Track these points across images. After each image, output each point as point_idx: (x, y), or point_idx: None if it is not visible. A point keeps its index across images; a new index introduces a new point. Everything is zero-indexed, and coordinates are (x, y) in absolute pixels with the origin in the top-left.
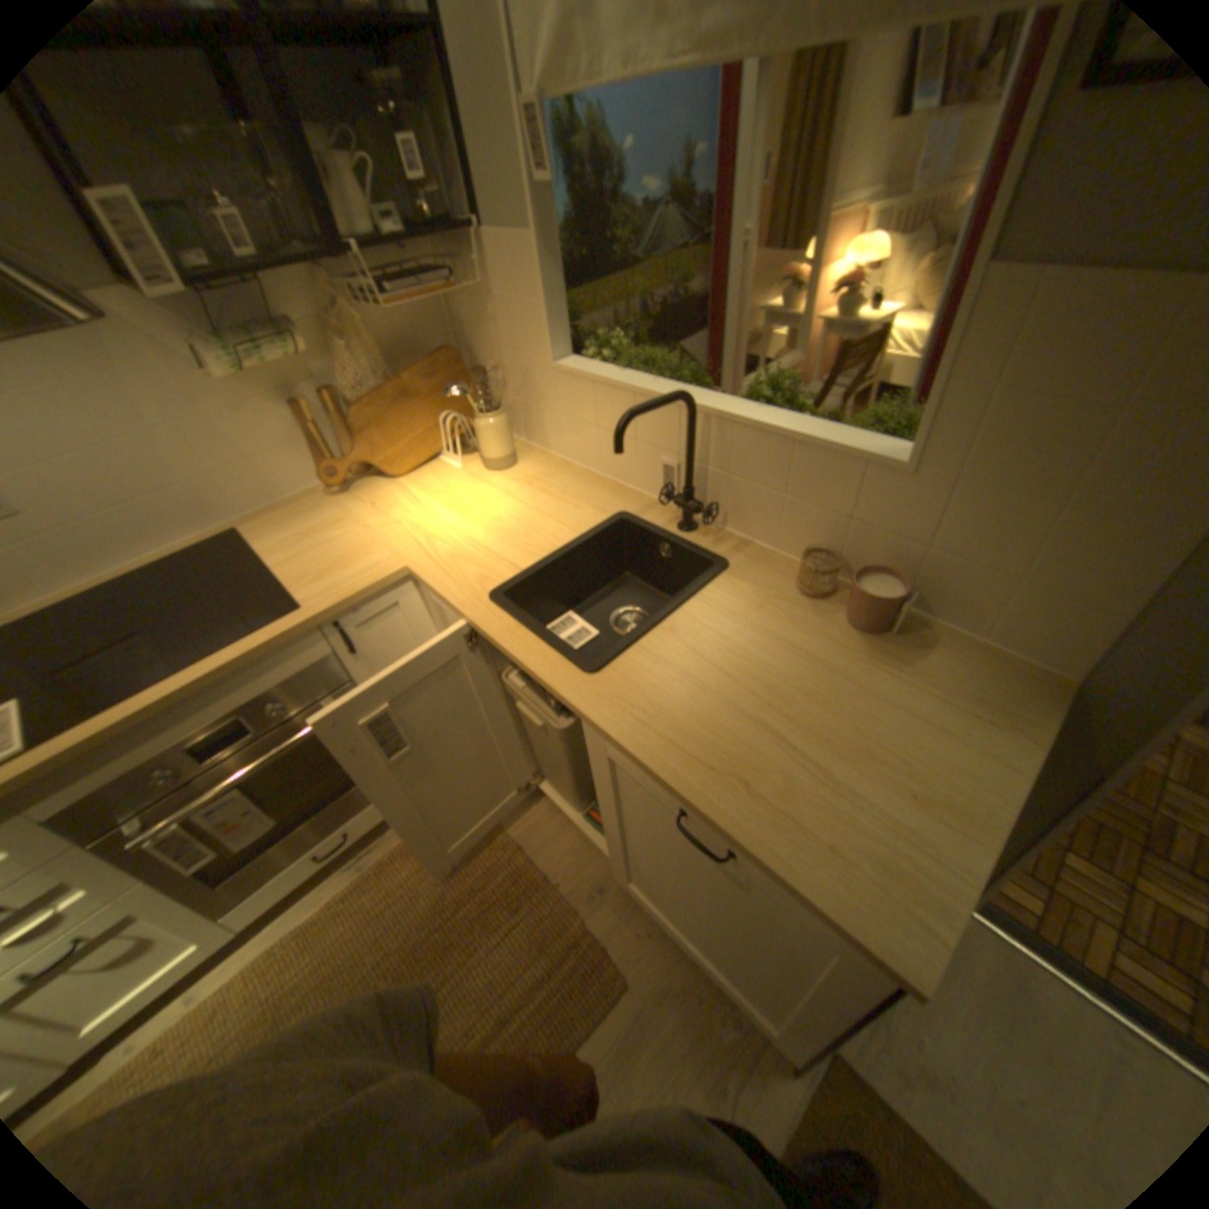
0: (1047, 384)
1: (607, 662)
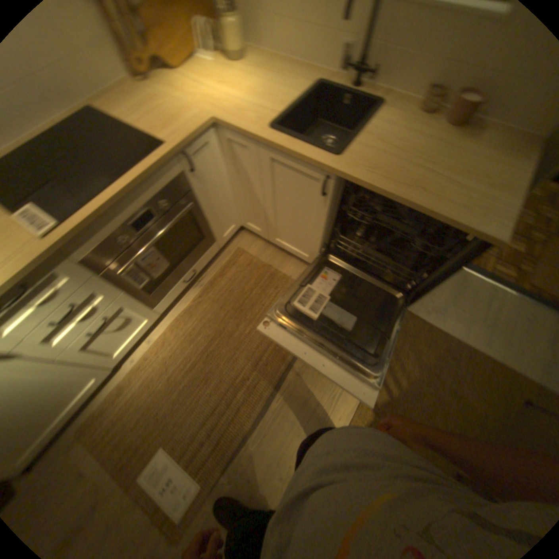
0: None
1: (346, 150)
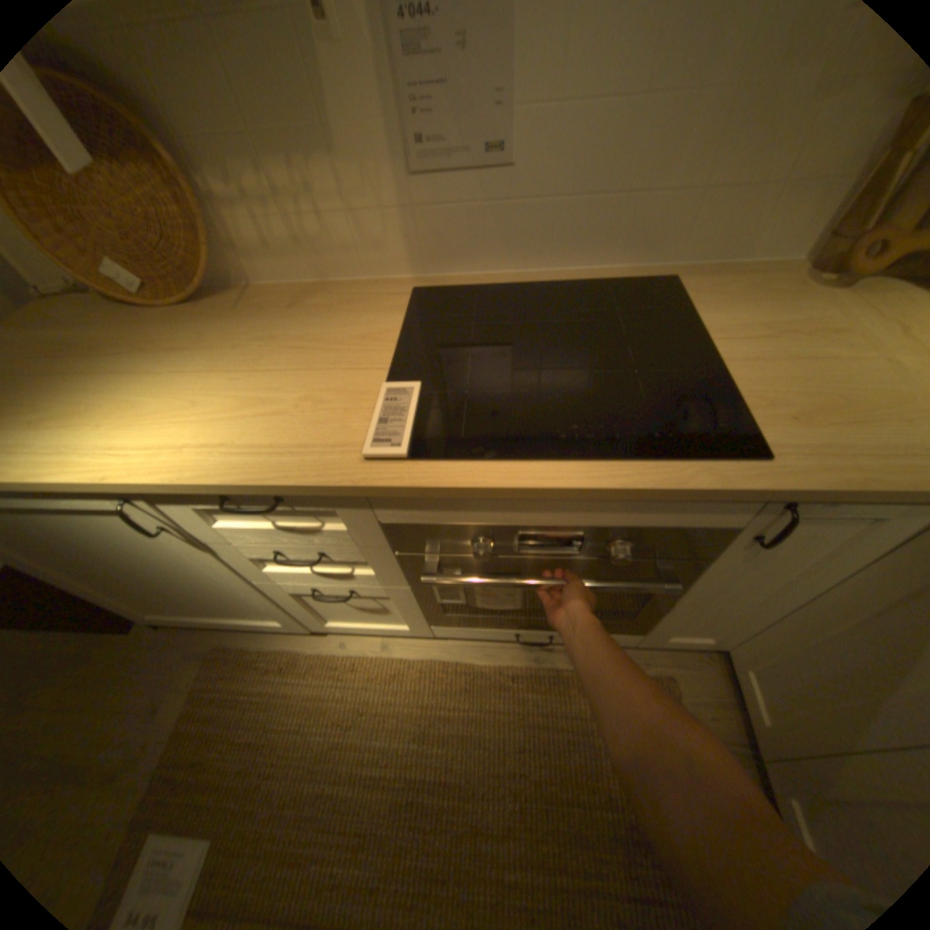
0: None
1: None
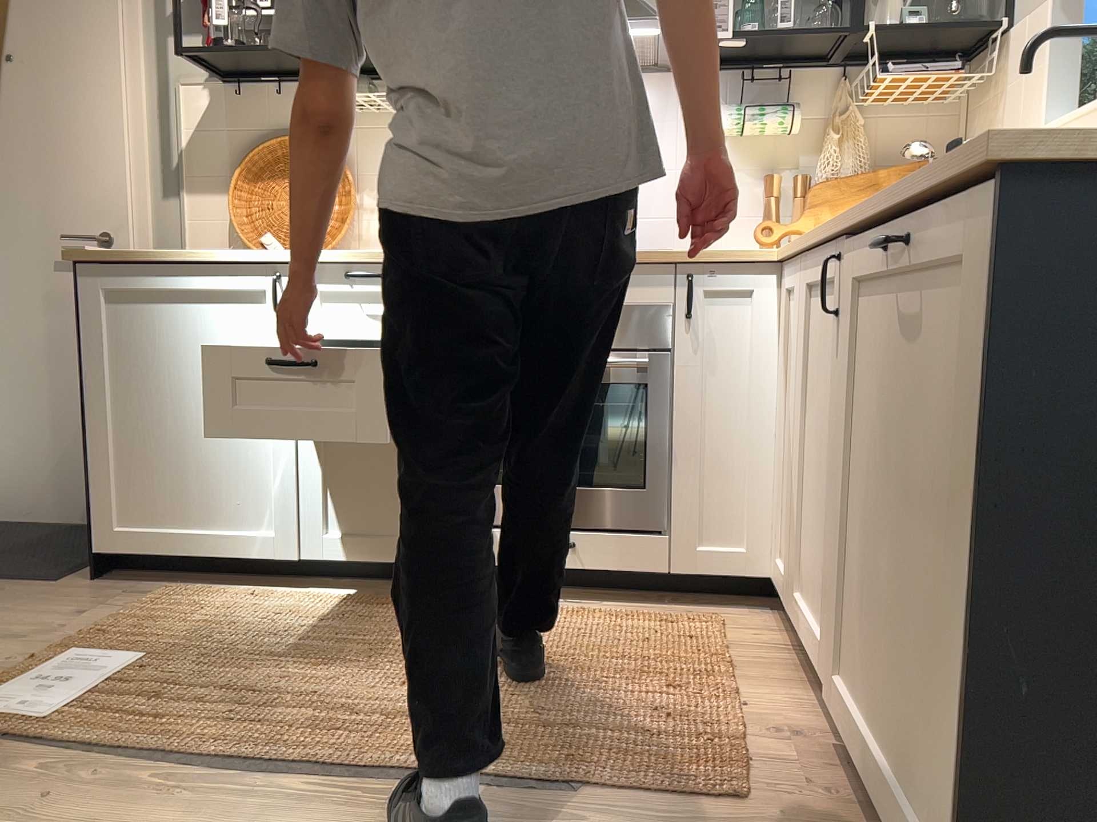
0: None
1: None
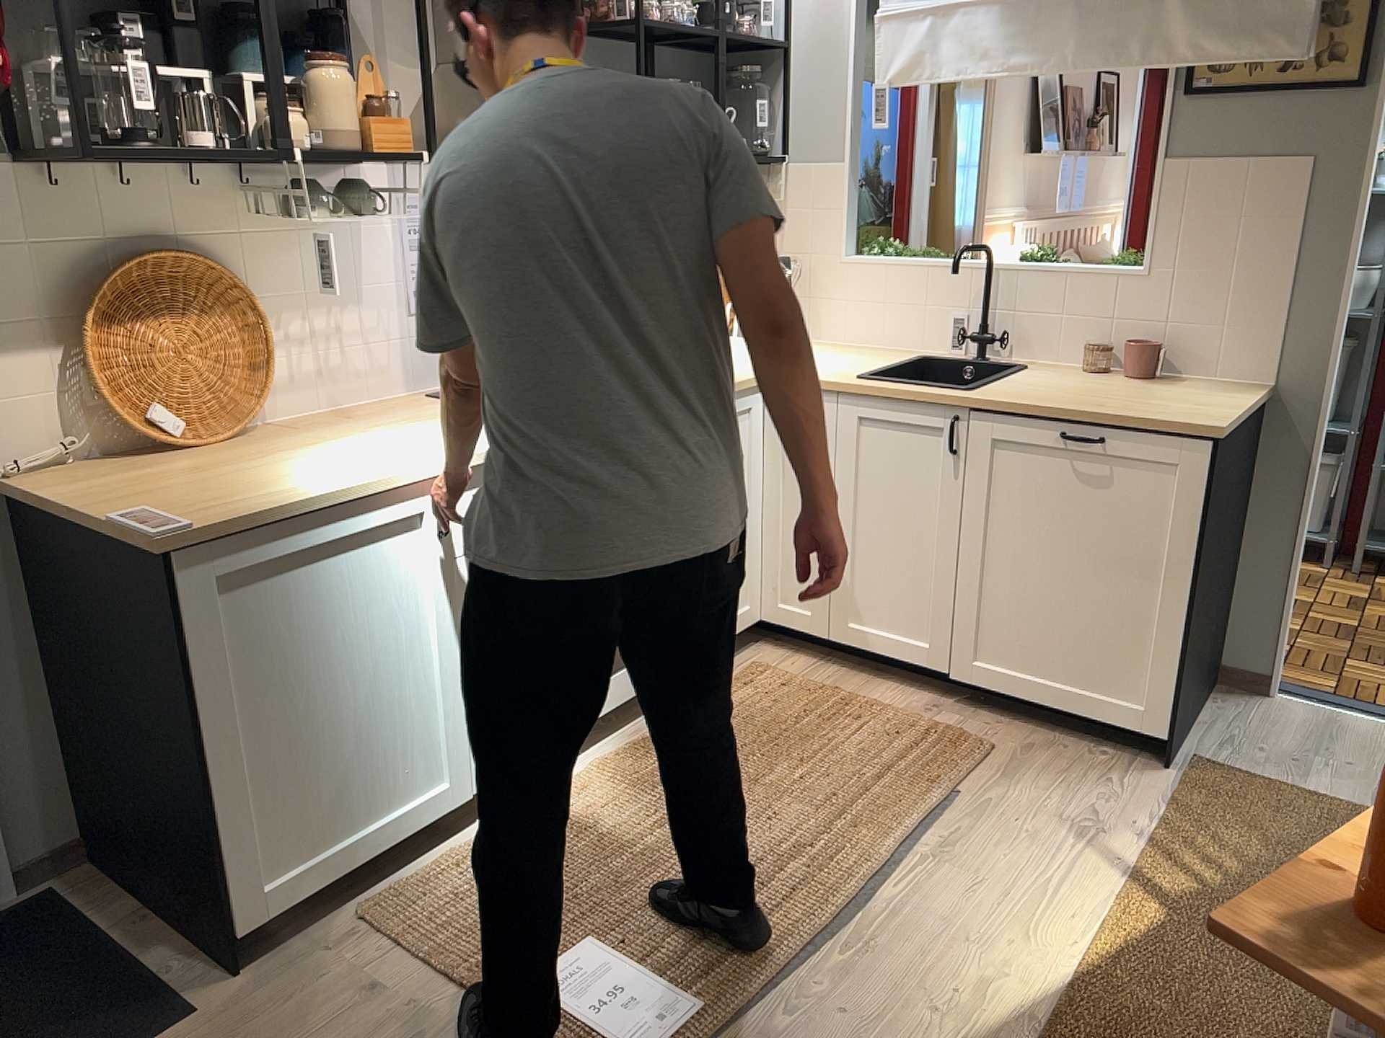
0: (1206, 209)
1: (979, 386)
